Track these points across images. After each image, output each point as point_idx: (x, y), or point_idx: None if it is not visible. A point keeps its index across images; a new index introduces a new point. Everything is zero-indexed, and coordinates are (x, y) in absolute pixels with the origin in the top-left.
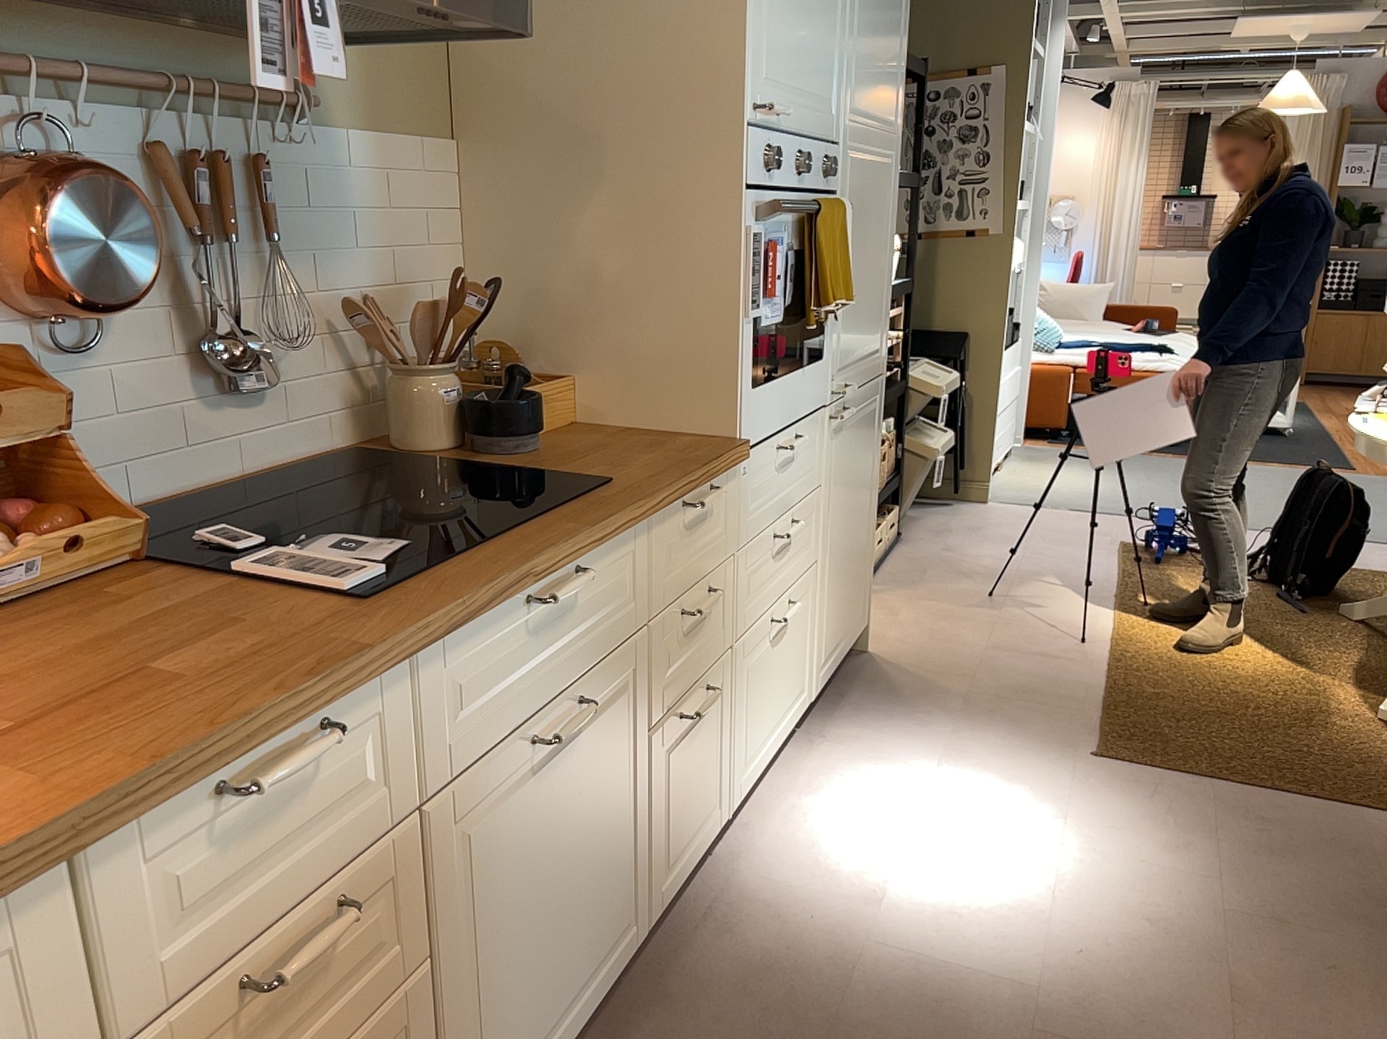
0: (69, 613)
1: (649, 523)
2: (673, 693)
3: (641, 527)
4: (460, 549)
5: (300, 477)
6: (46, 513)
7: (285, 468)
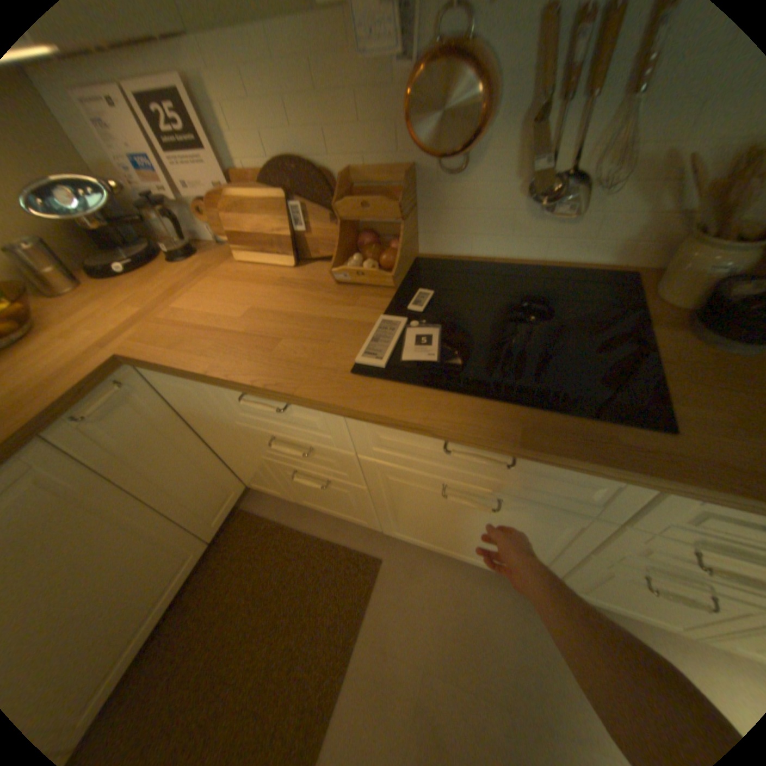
0: (339, 299)
1: (673, 489)
2: (648, 566)
3: (666, 483)
4: (446, 385)
5: (583, 274)
6: (385, 252)
7: (577, 265)
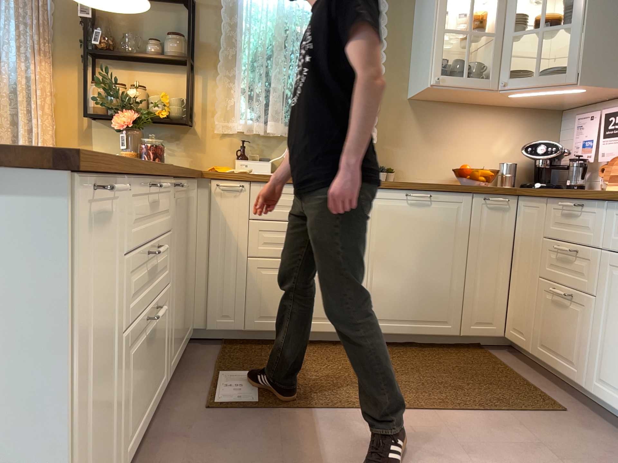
0: None
1: None
2: None
3: None
4: None
5: None
6: None
7: None
